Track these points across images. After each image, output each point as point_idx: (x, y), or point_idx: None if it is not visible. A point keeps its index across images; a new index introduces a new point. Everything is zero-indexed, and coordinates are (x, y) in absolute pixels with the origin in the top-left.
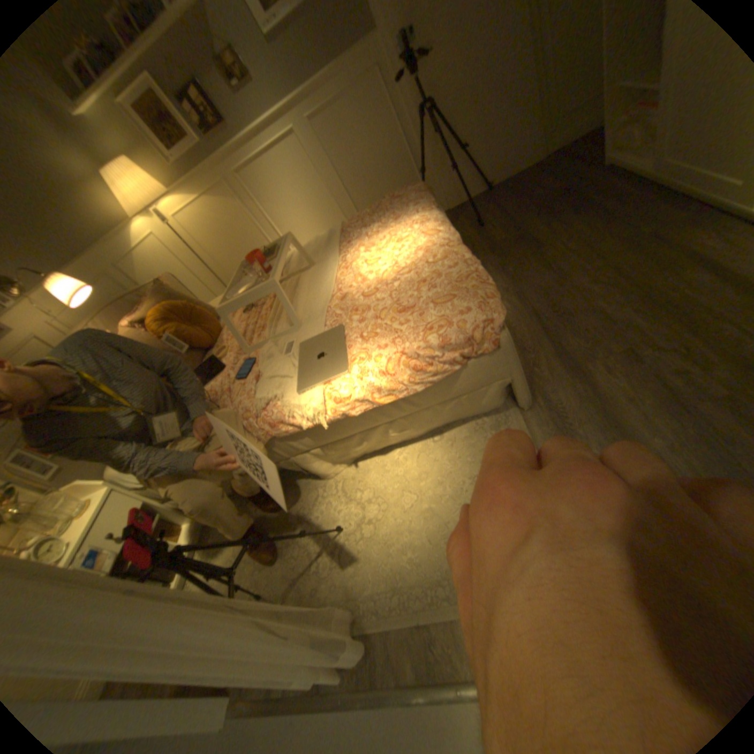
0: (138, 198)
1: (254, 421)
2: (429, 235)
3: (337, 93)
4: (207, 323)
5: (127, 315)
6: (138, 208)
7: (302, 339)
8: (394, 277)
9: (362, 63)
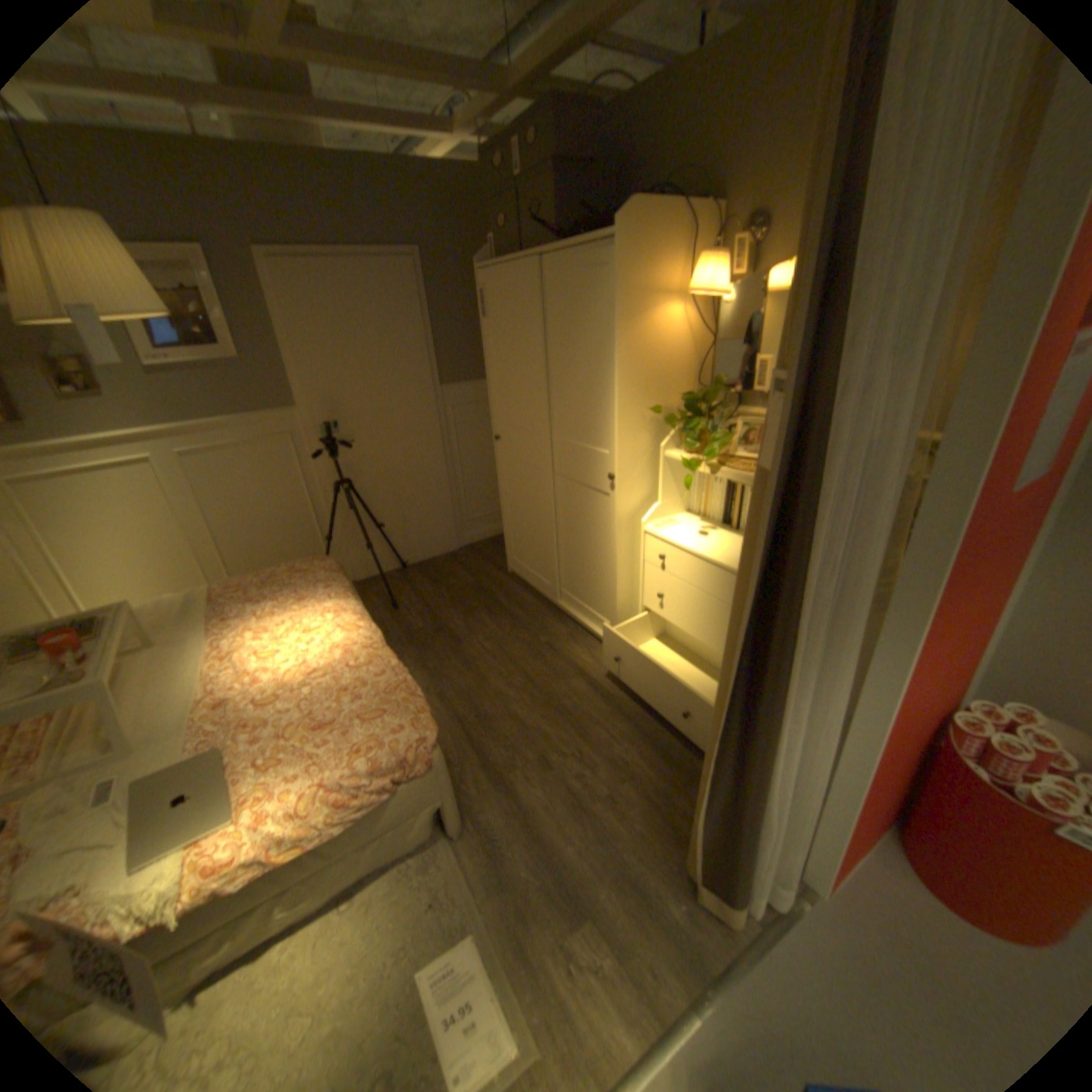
0: None
1: None
2: (348, 632)
3: (231, 444)
4: None
5: None
6: None
7: (135, 778)
8: (303, 684)
9: (272, 428)
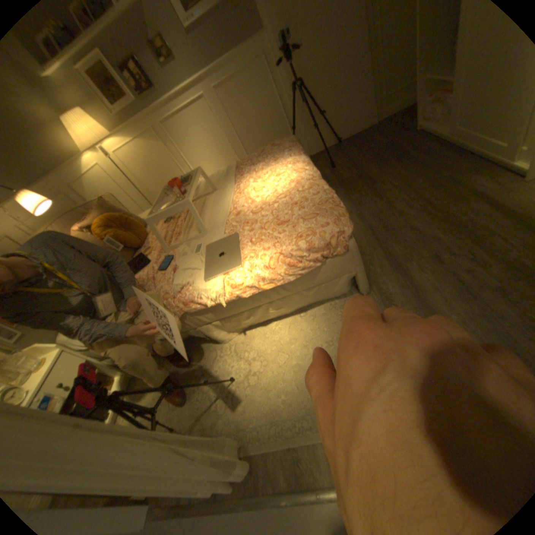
0: (88, 138)
1: (172, 300)
2: (299, 172)
3: (235, 71)
4: (137, 230)
5: (77, 222)
6: (88, 145)
7: (208, 242)
8: (274, 200)
9: (253, 51)
